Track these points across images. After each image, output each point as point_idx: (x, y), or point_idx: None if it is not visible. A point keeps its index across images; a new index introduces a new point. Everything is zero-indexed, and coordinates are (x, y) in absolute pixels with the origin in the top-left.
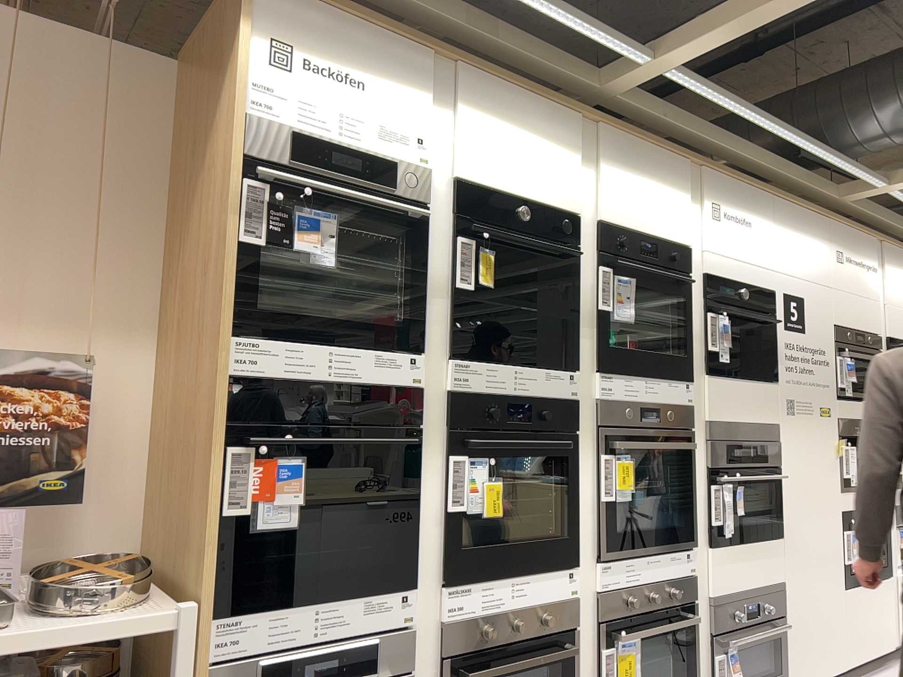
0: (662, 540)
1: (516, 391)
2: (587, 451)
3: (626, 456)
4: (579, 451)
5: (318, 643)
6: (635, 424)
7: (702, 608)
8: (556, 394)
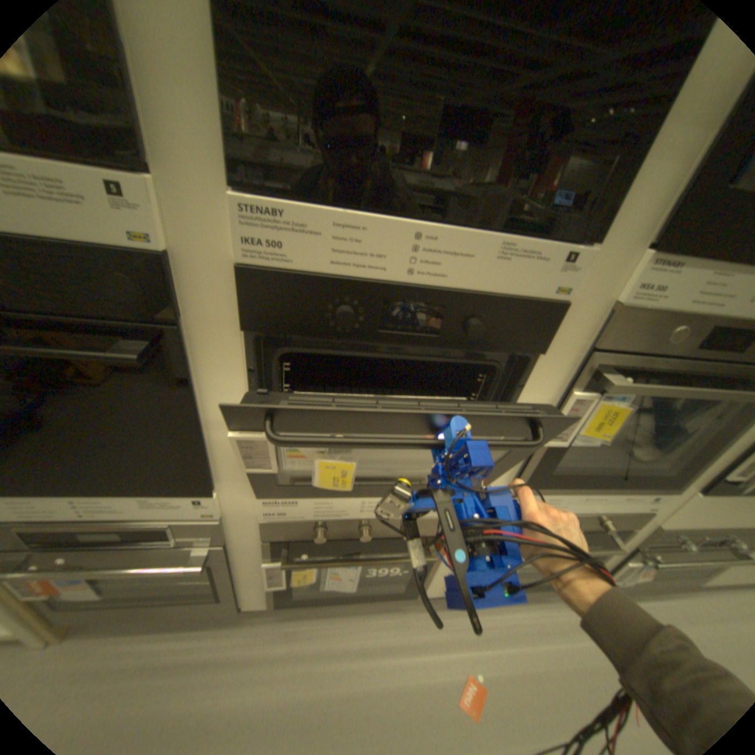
0: (627, 486)
1: (410, 276)
2: (552, 380)
3: (629, 396)
4: (535, 379)
5: (90, 522)
6: (683, 352)
7: (644, 534)
8: (515, 289)
